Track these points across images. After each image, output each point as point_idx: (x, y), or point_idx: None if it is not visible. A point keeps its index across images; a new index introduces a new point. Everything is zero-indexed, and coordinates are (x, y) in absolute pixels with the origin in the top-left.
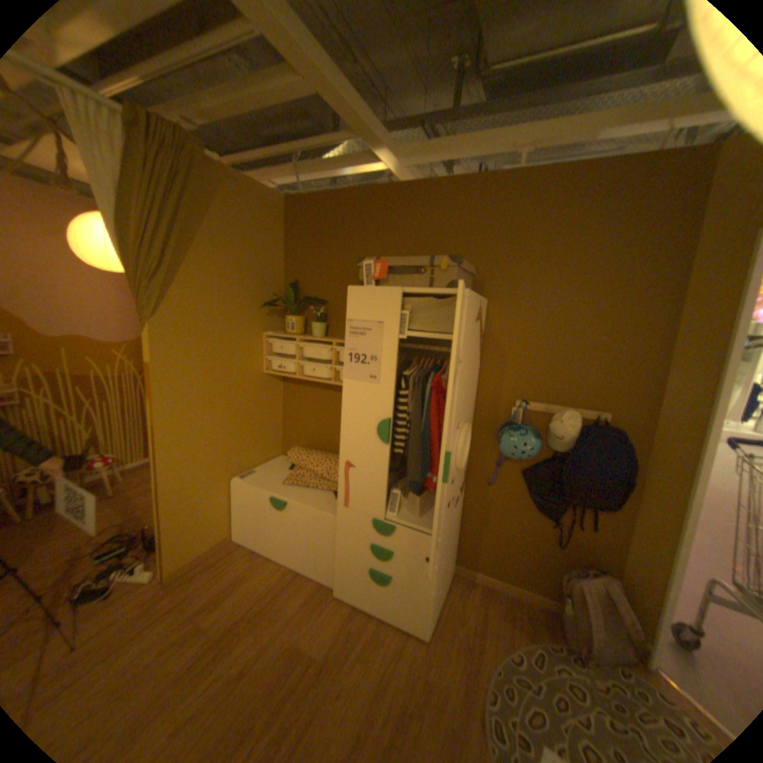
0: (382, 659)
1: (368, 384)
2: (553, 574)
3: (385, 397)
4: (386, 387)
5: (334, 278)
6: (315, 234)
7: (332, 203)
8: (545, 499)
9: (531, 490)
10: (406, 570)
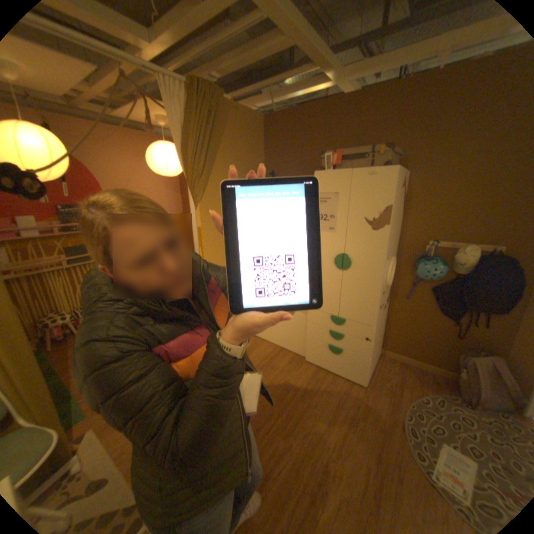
0: (338, 393)
1: (327, 233)
2: (452, 356)
3: (339, 241)
4: (340, 235)
5: (298, 167)
6: (284, 138)
7: (296, 115)
8: (449, 307)
9: (438, 301)
10: (352, 345)
